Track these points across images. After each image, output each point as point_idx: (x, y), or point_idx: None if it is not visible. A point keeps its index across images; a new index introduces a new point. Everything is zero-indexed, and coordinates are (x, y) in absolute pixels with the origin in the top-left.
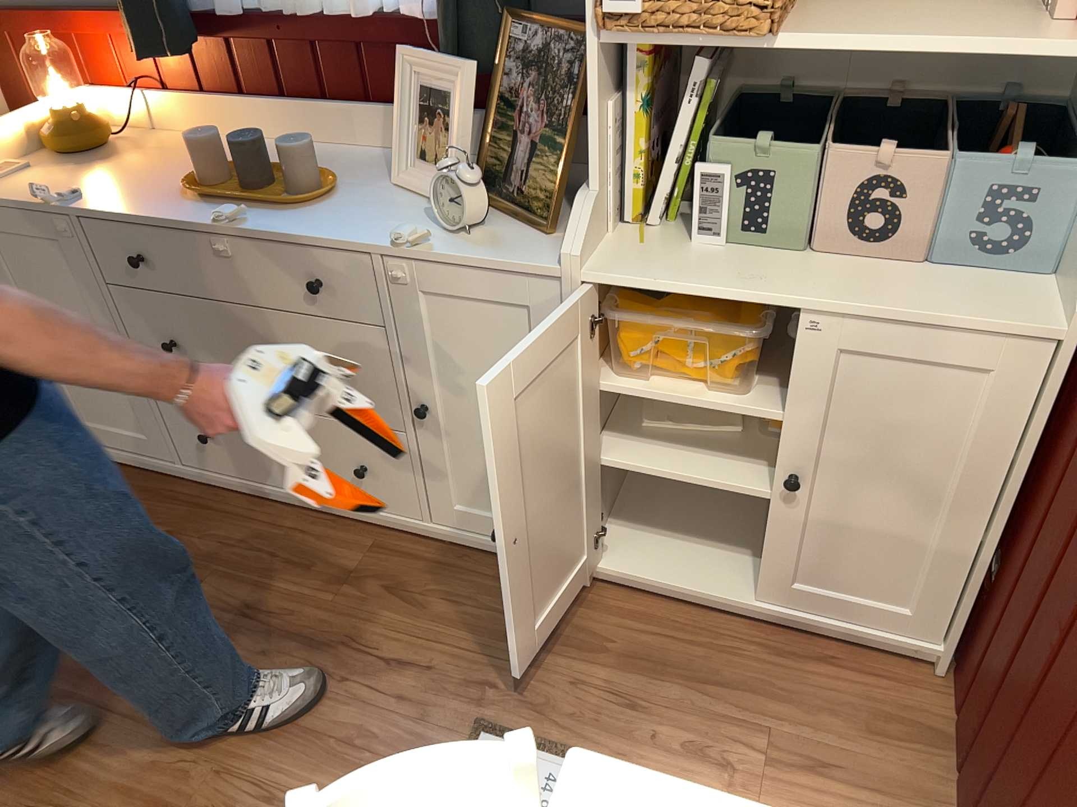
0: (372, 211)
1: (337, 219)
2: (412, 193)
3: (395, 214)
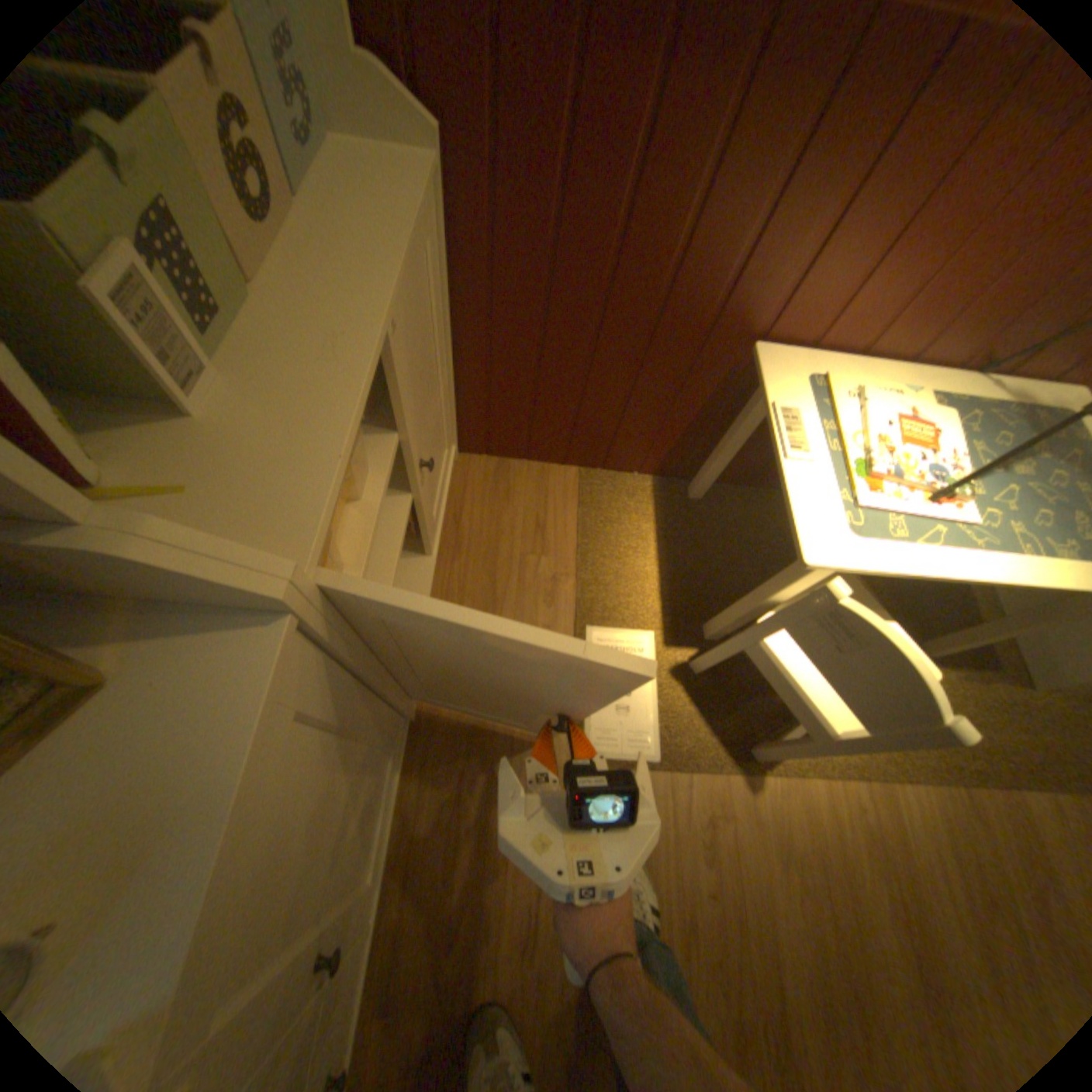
0: None
1: None
2: None
3: None
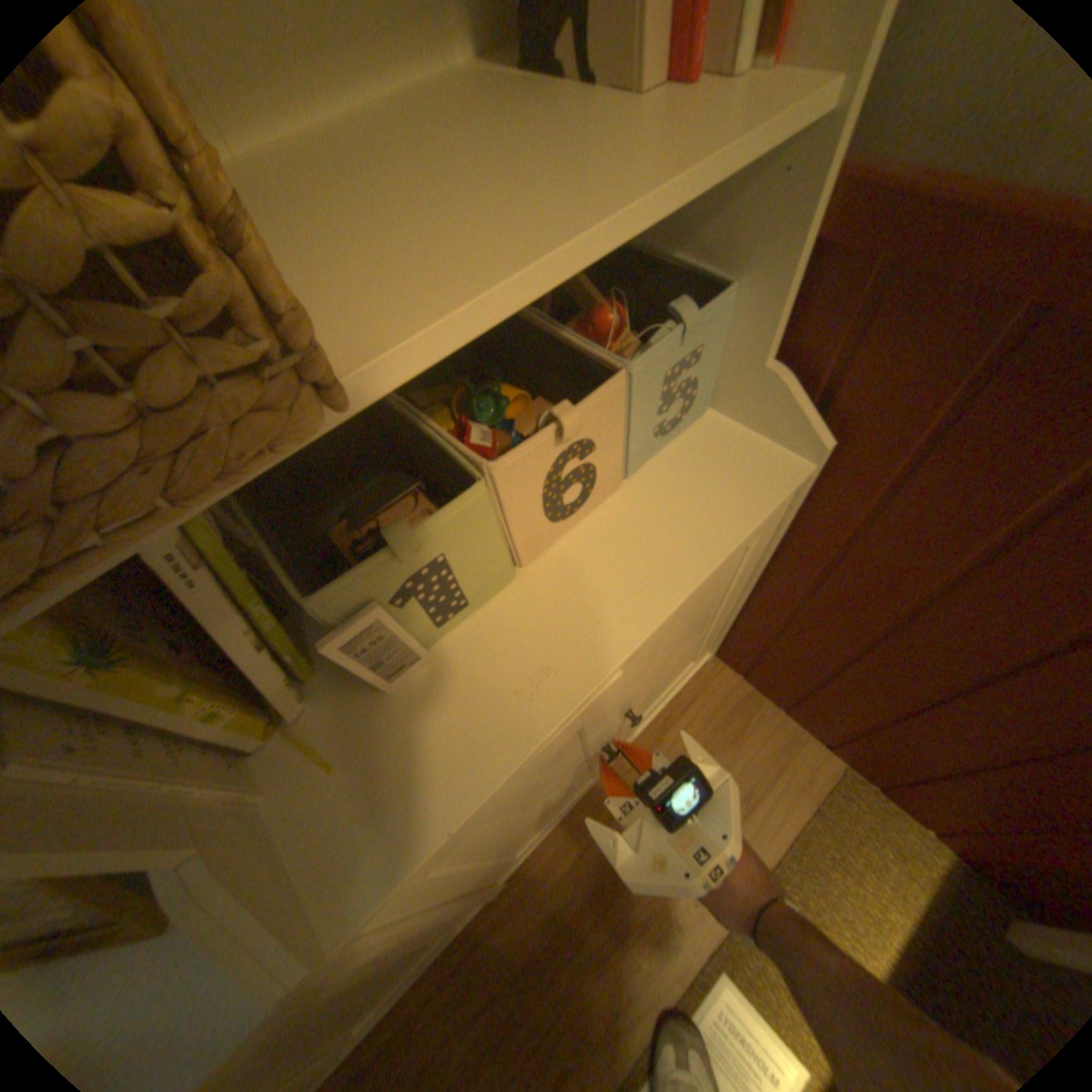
0: None
1: None
2: None
3: None
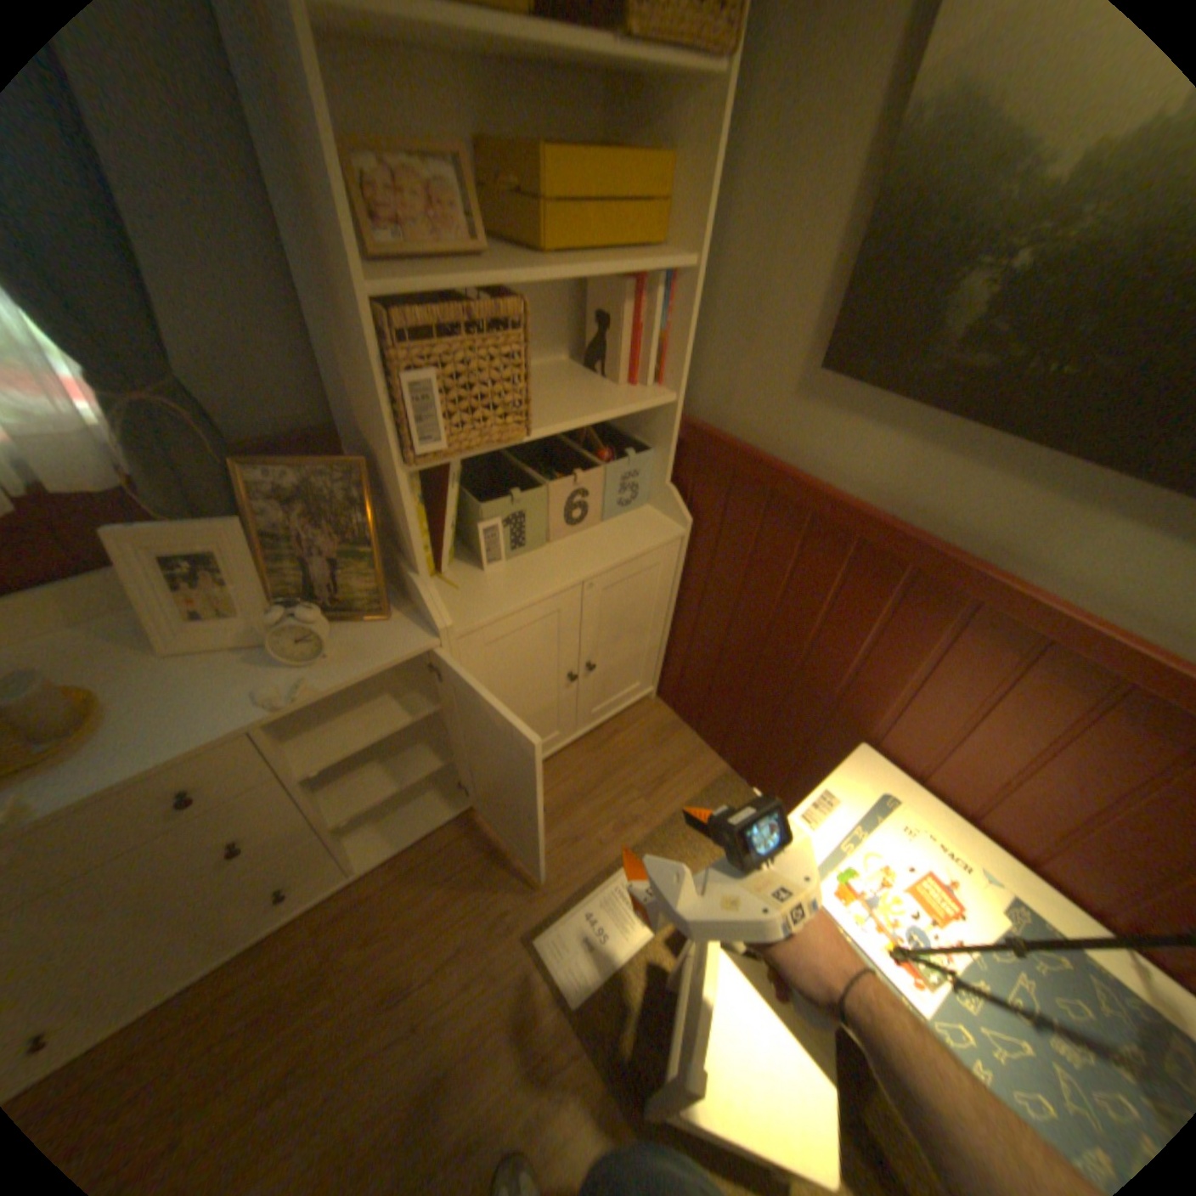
0: (174, 696)
1: (145, 730)
2: (191, 654)
3: (207, 682)
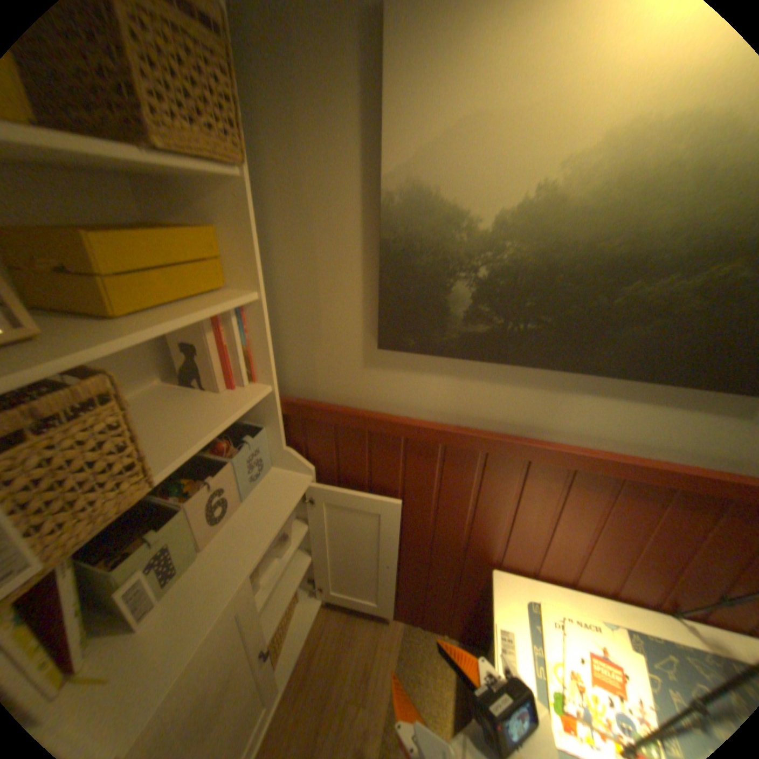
0: None
1: None
2: None
3: None
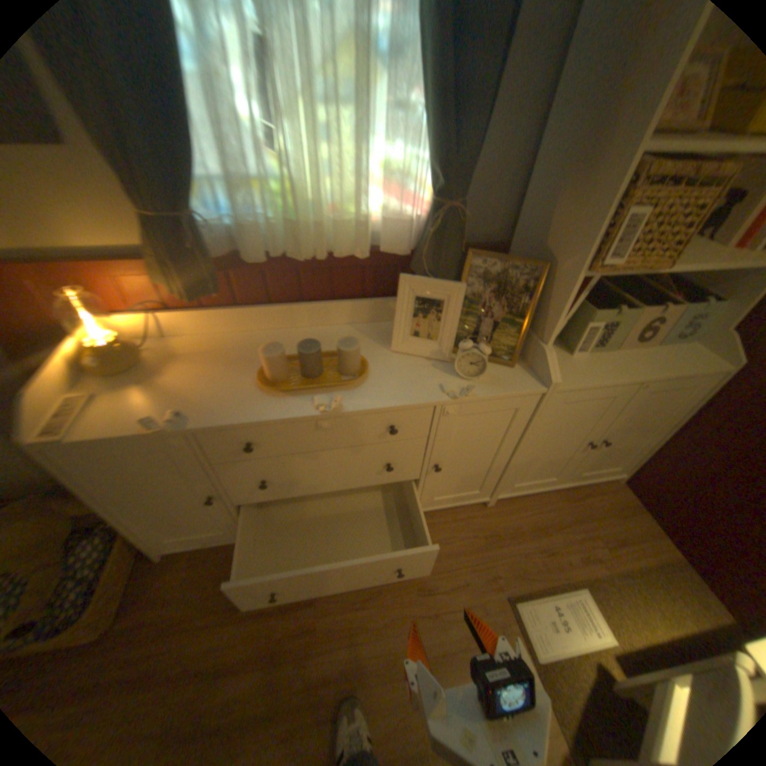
0: (399, 373)
1: (387, 385)
2: (405, 354)
3: (414, 371)
